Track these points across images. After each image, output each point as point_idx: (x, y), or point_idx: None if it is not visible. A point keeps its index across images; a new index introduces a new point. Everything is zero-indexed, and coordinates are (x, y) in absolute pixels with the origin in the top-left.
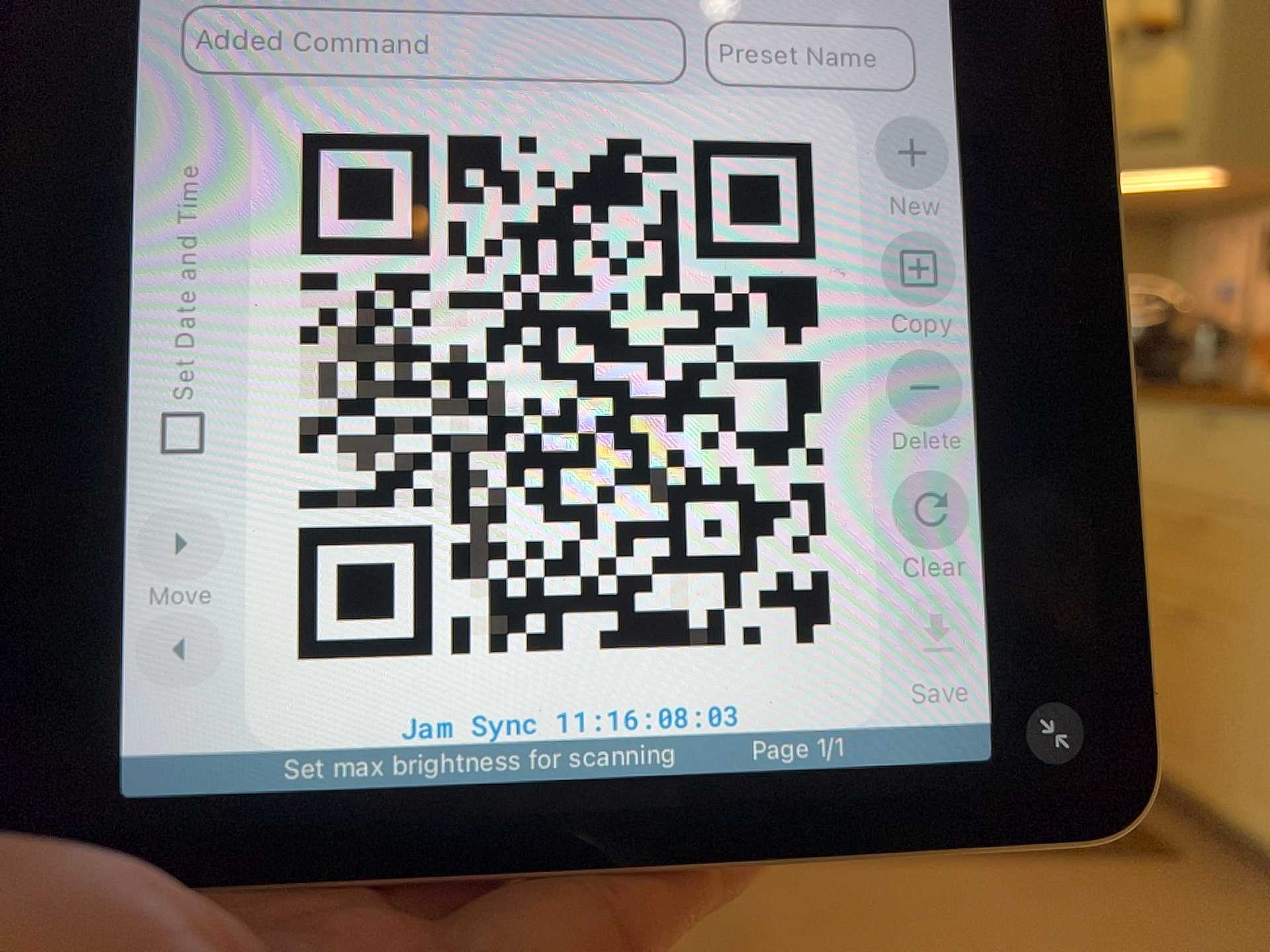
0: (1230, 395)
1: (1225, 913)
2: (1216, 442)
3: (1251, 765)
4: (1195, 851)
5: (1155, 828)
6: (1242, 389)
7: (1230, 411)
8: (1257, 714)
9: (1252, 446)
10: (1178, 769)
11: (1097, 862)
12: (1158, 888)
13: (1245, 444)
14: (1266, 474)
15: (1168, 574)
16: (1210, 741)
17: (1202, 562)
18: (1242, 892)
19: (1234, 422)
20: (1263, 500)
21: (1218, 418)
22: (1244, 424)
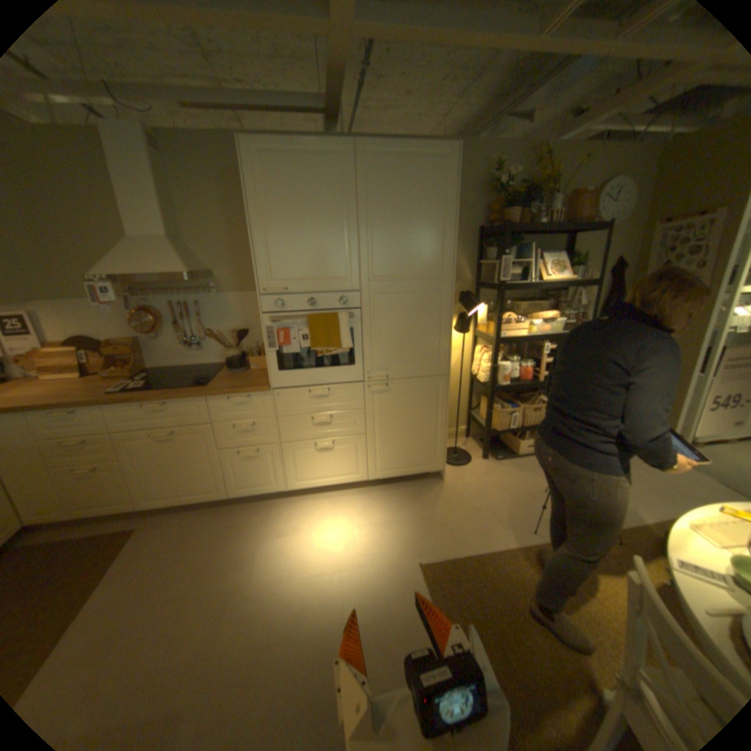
0: (74, 404)
1: (157, 532)
2: (71, 418)
3: (135, 495)
4: (127, 526)
5: (109, 531)
6: (69, 398)
7: (76, 409)
8: (131, 483)
9: (91, 417)
10: (106, 511)
11: (116, 554)
12: (137, 543)
13: (86, 417)
14: (102, 423)
15: (68, 463)
16: (116, 498)
17: (84, 454)
18: (151, 524)
19: (78, 411)
20: (104, 430)
21: (68, 411)
22: (83, 411)
